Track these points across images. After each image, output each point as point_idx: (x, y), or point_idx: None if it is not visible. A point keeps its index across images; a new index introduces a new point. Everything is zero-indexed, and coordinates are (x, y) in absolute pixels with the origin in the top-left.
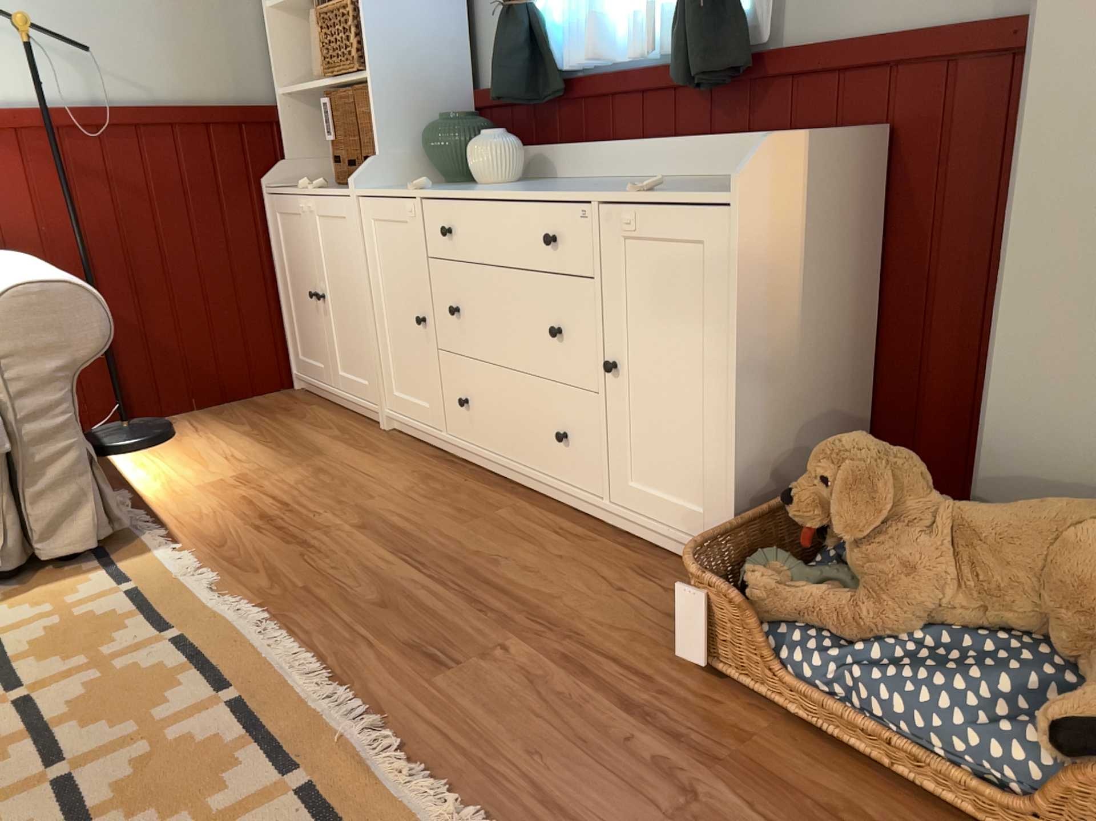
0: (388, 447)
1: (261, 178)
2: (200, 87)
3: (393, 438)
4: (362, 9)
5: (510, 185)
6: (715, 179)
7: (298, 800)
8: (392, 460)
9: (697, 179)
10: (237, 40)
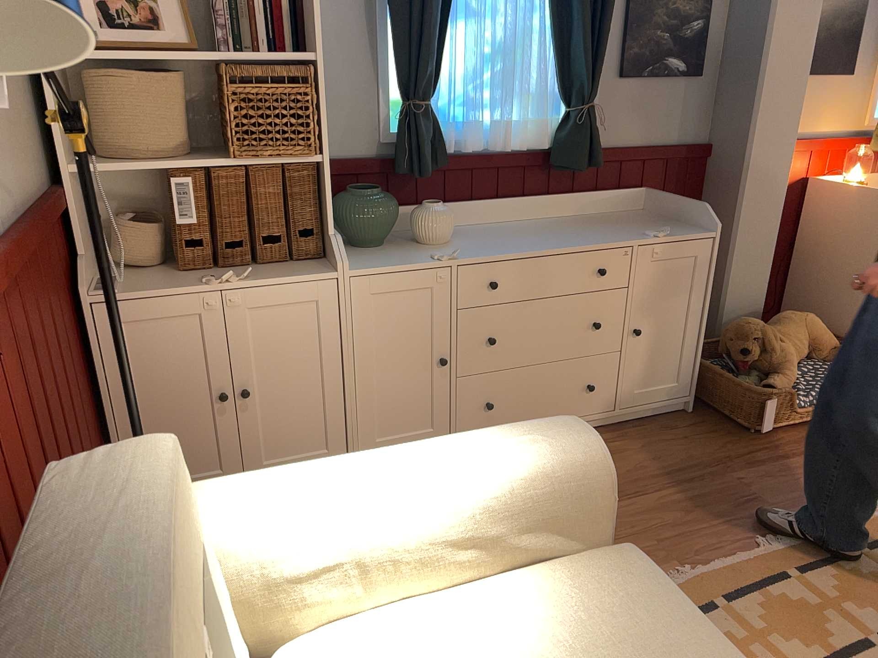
0: None
1: (72, 283)
2: (23, 174)
3: None
4: (321, 96)
5: (467, 240)
6: (577, 218)
7: (874, 549)
8: None
9: (566, 219)
10: (22, 101)
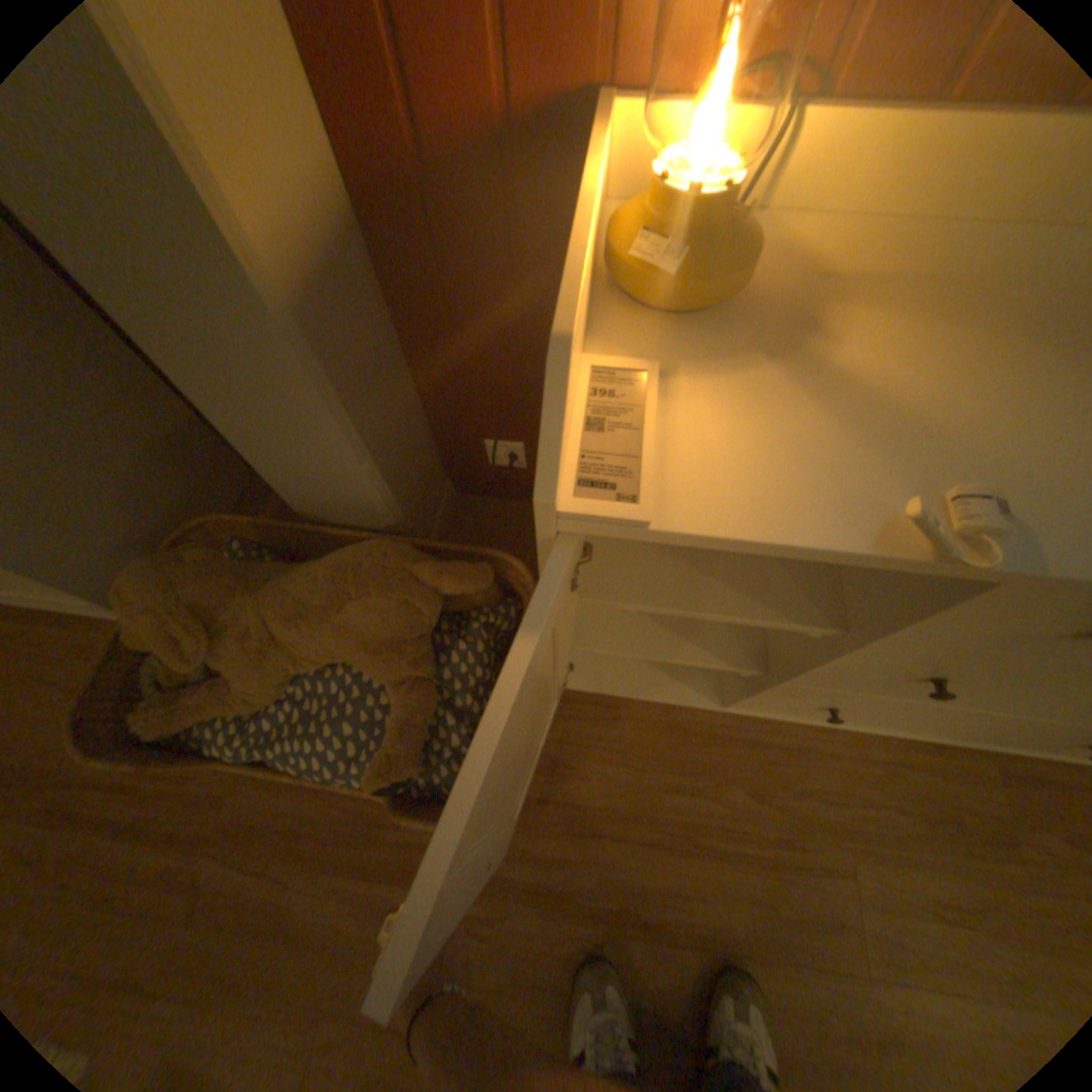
0: None
1: None
2: None
3: None
4: None
5: None
6: None
7: None
8: None
9: None
10: None
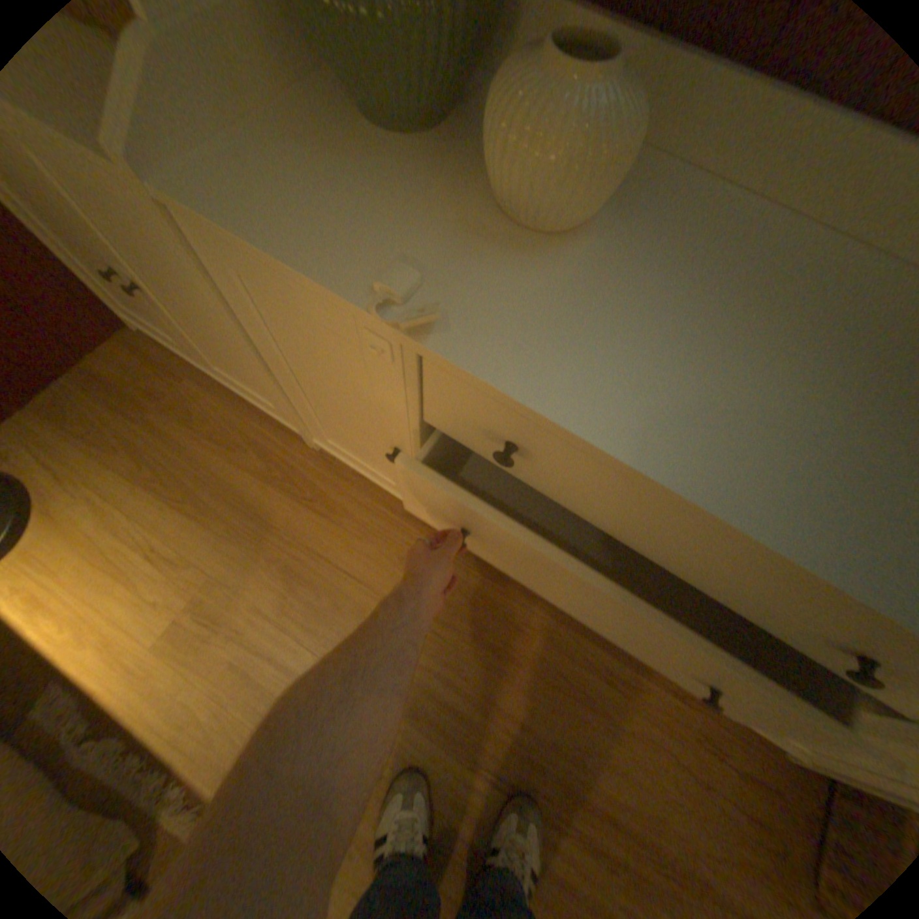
0: (343, 495)
1: None
2: None
3: (339, 471)
4: None
5: (626, 267)
6: None
7: None
8: (363, 530)
9: None
10: None
